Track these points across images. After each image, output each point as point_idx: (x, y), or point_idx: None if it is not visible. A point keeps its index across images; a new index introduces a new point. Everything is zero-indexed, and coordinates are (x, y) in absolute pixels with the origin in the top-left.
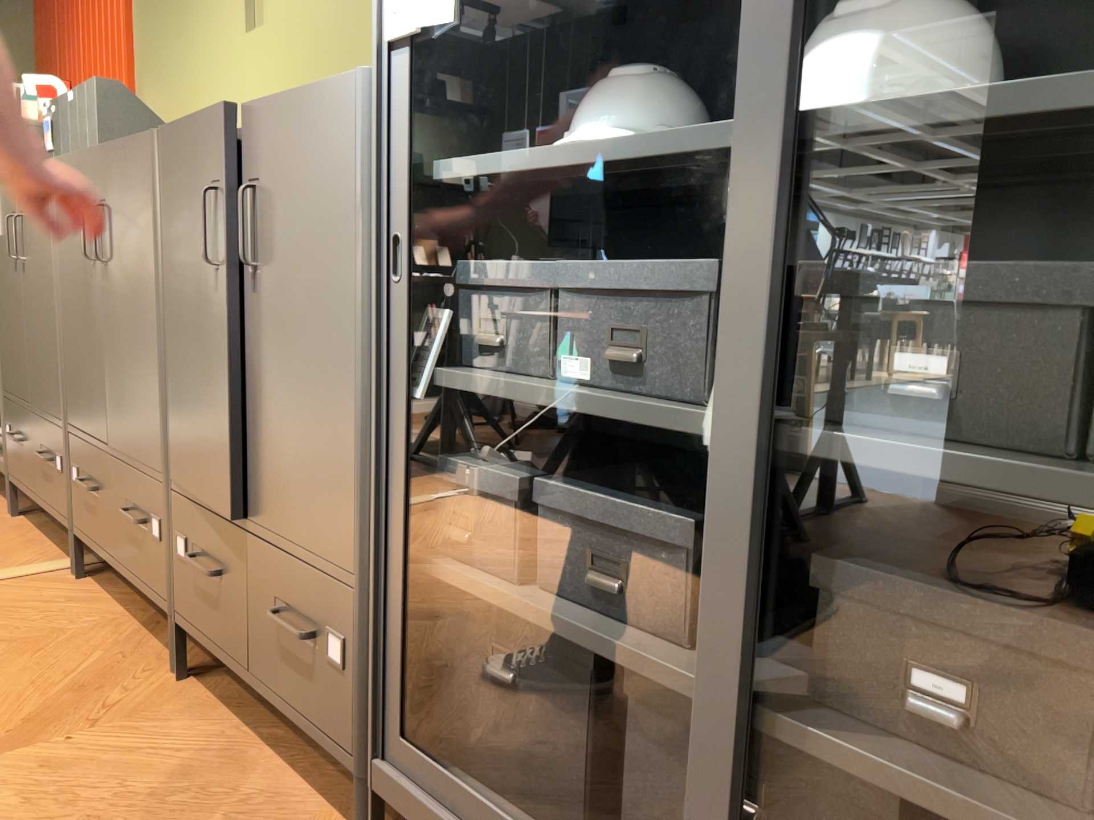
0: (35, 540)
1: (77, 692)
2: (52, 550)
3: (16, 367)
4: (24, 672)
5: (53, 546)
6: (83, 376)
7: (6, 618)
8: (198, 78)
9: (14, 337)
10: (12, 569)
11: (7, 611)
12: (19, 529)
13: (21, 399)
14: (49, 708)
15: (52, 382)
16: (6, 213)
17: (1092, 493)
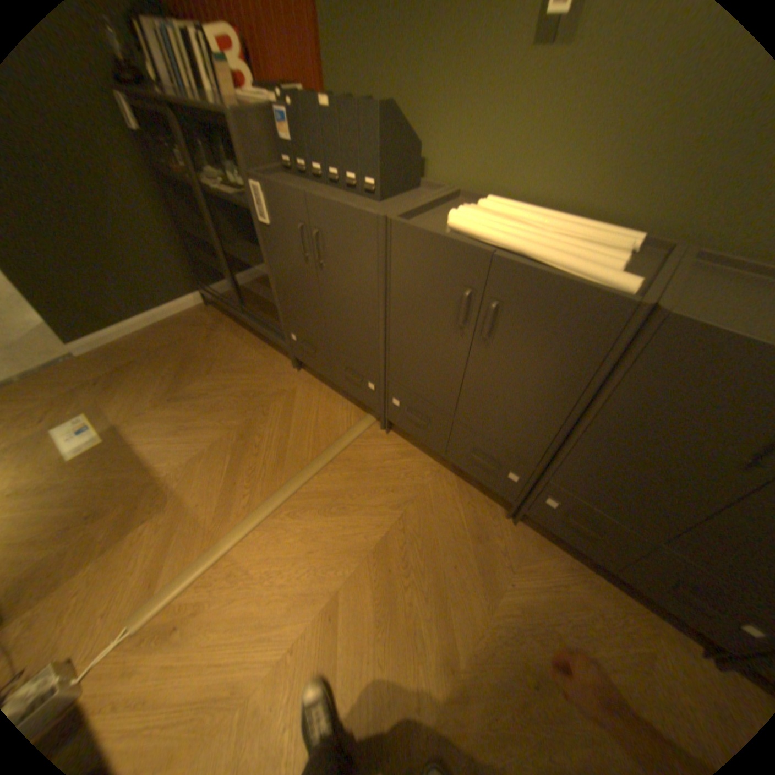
0: (330, 394)
1: (478, 540)
2: (348, 404)
3: (303, 313)
4: (439, 526)
5: (344, 400)
6: (419, 371)
7: (387, 477)
8: (429, 70)
9: (300, 296)
10: (352, 431)
11: (381, 470)
12: (312, 383)
13: (313, 332)
14: (478, 556)
15: (364, 347)
16: (283, 213)
17: None
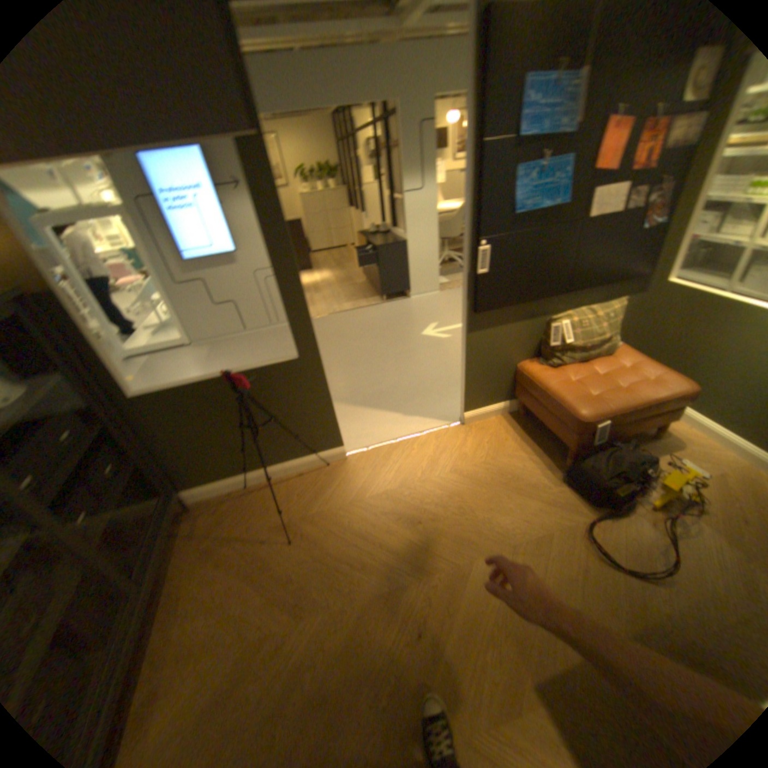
0: None
1: None
2: None
3: None
4: None
5: None
6: None
7: None
8: None
9: None
10: None
11: None
12: None
13: None
14: None
15: None
16: None
17: (72, 467)
